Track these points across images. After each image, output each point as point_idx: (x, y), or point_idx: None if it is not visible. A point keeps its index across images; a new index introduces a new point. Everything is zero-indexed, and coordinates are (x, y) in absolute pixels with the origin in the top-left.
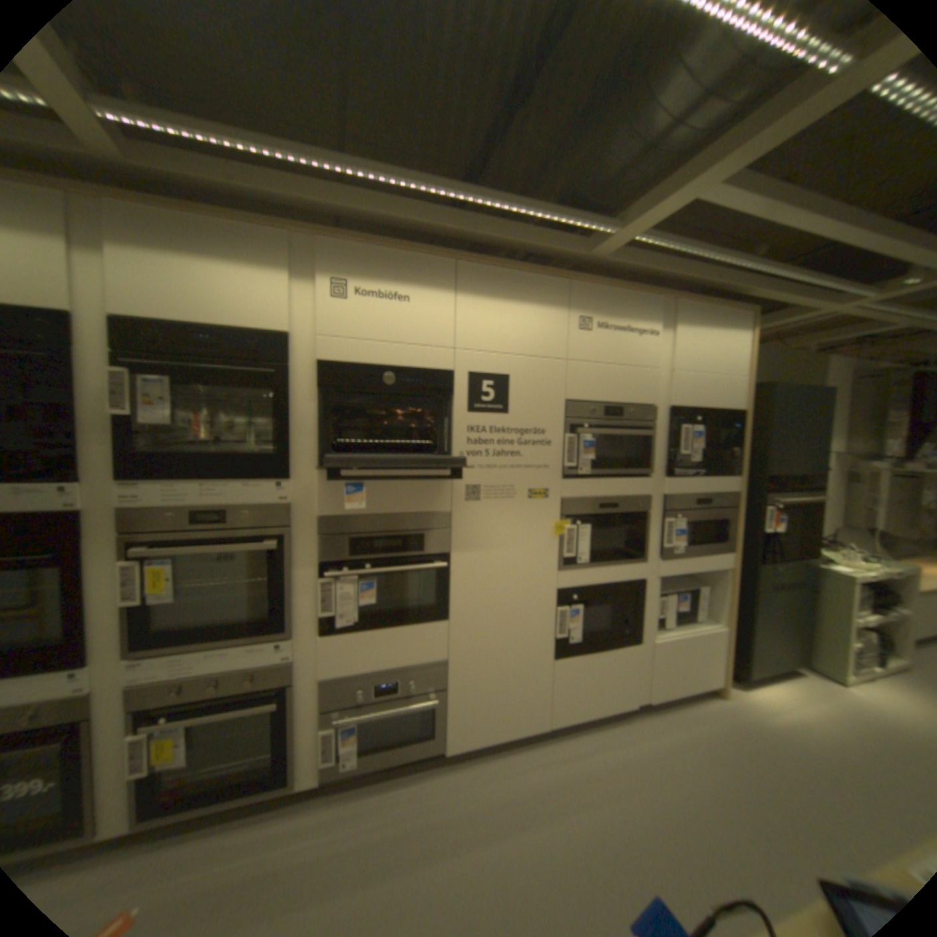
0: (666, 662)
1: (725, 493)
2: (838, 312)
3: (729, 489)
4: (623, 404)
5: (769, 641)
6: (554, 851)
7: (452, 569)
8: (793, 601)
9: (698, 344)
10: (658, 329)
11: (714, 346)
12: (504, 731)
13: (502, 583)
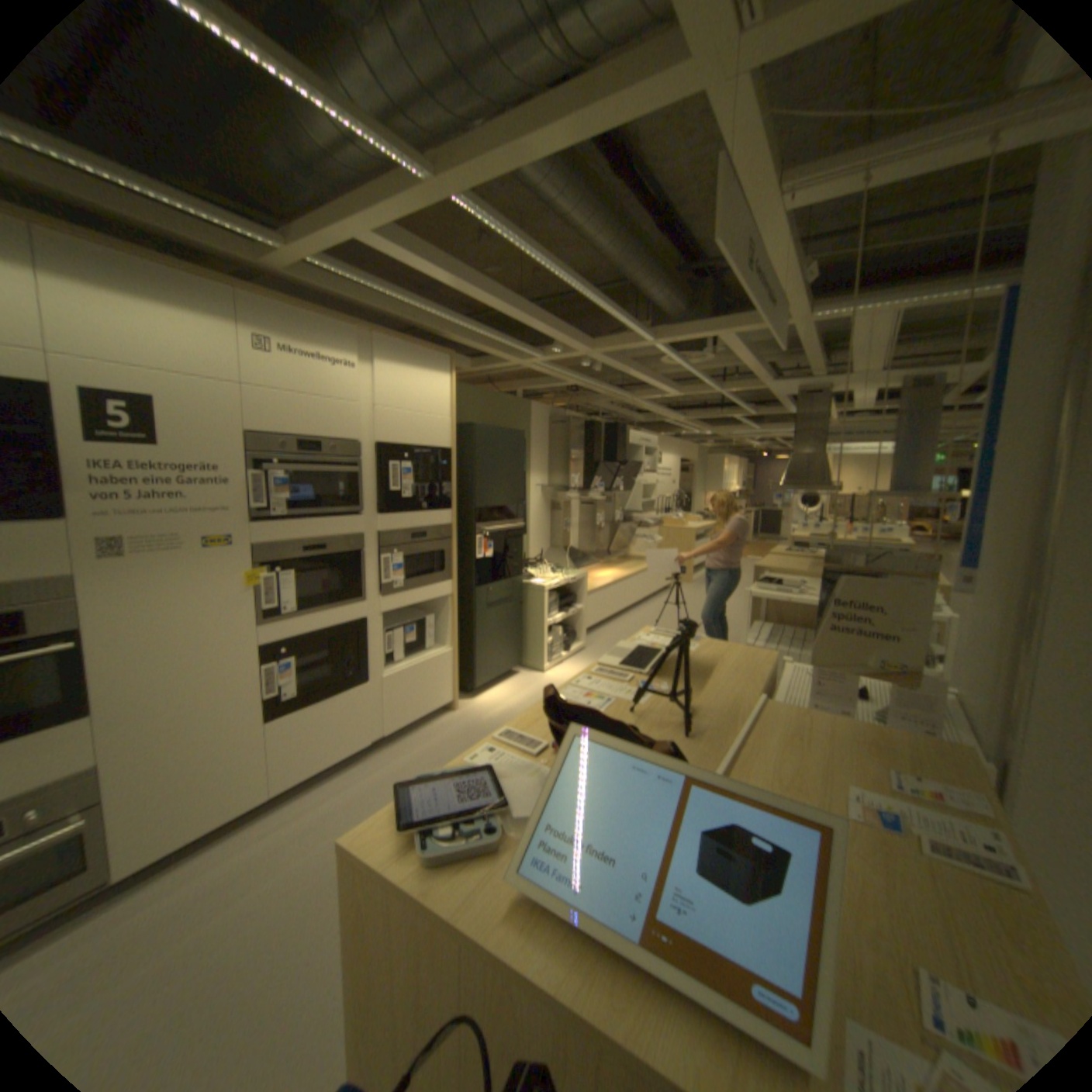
0: (395, 692)
1: (439, 526)
2: (524, 366)
3: (442, 522)
4: (323, 439)
5: (487, 651)
6: (265, 908)
7: (88, 650)
8: (503, 613)
9: (399, 381)
10: (355, 362)
11: (415, 385)
12: (204, 822)
13: (177, 654)
